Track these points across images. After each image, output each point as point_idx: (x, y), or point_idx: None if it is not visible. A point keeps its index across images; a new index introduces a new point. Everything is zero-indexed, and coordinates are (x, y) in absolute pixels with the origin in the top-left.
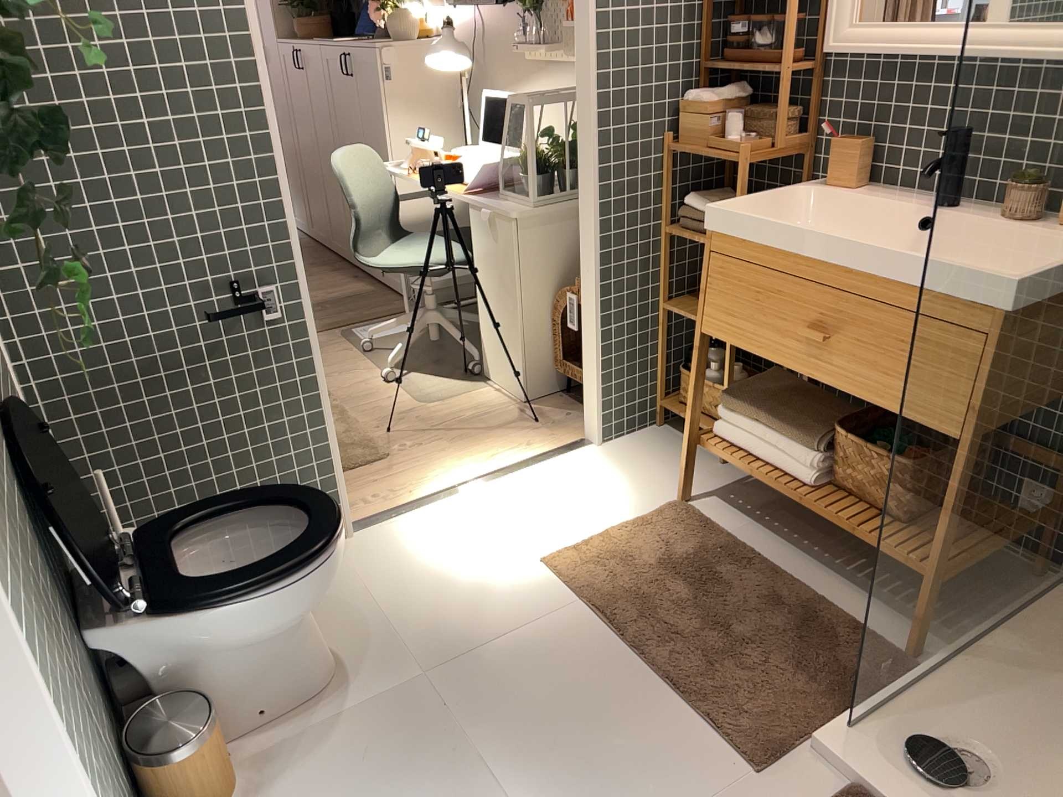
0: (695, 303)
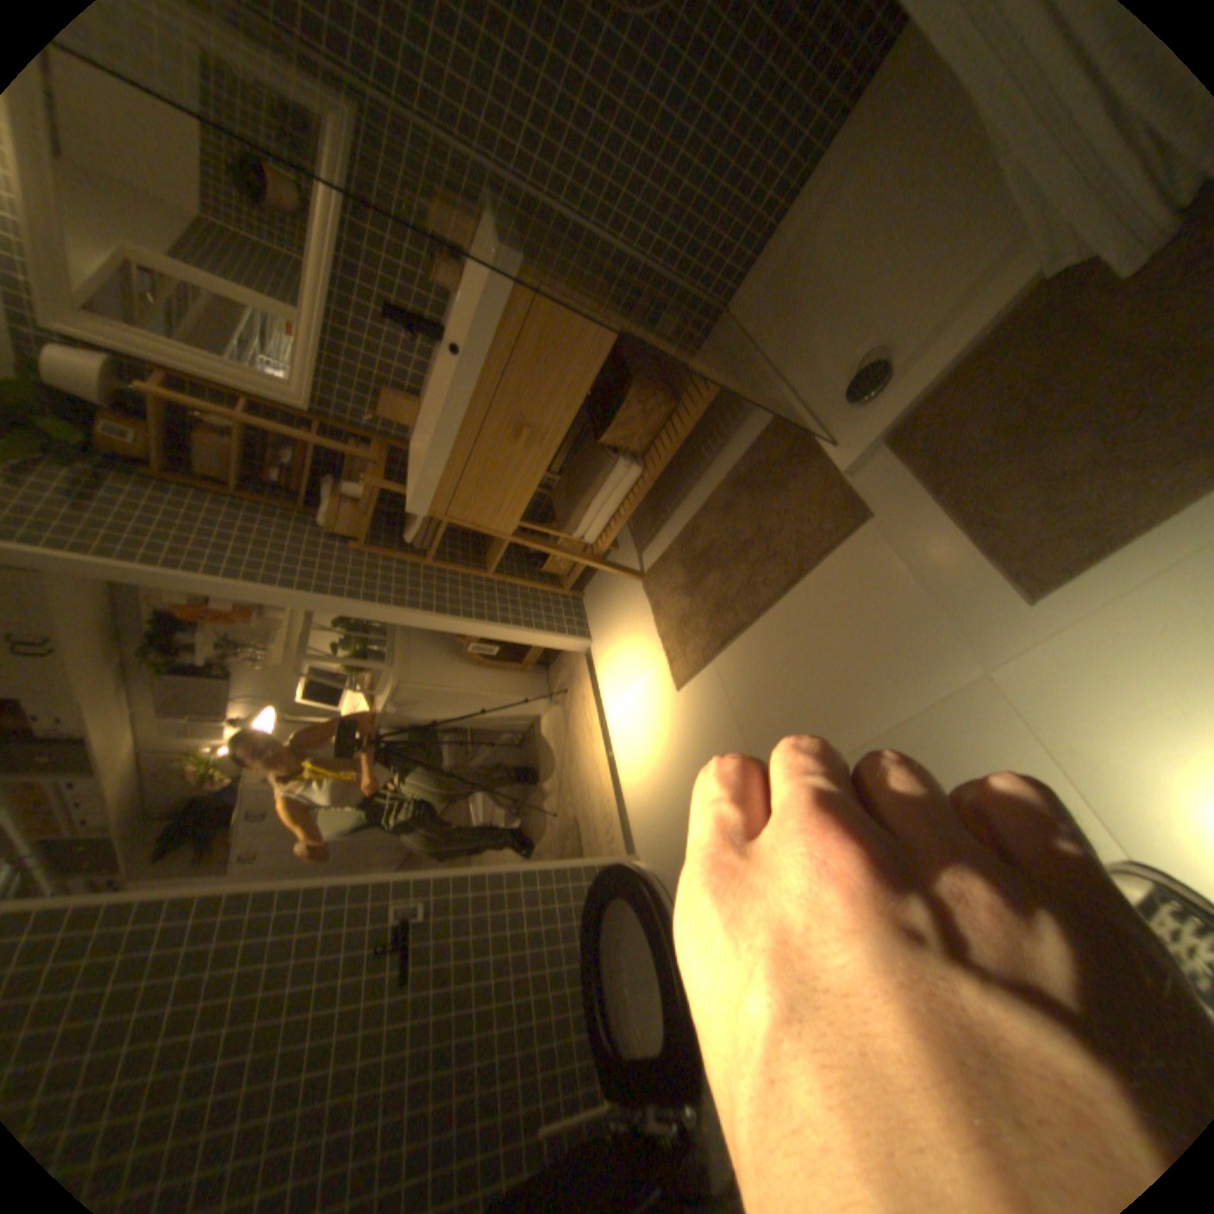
0: (488, 546)
